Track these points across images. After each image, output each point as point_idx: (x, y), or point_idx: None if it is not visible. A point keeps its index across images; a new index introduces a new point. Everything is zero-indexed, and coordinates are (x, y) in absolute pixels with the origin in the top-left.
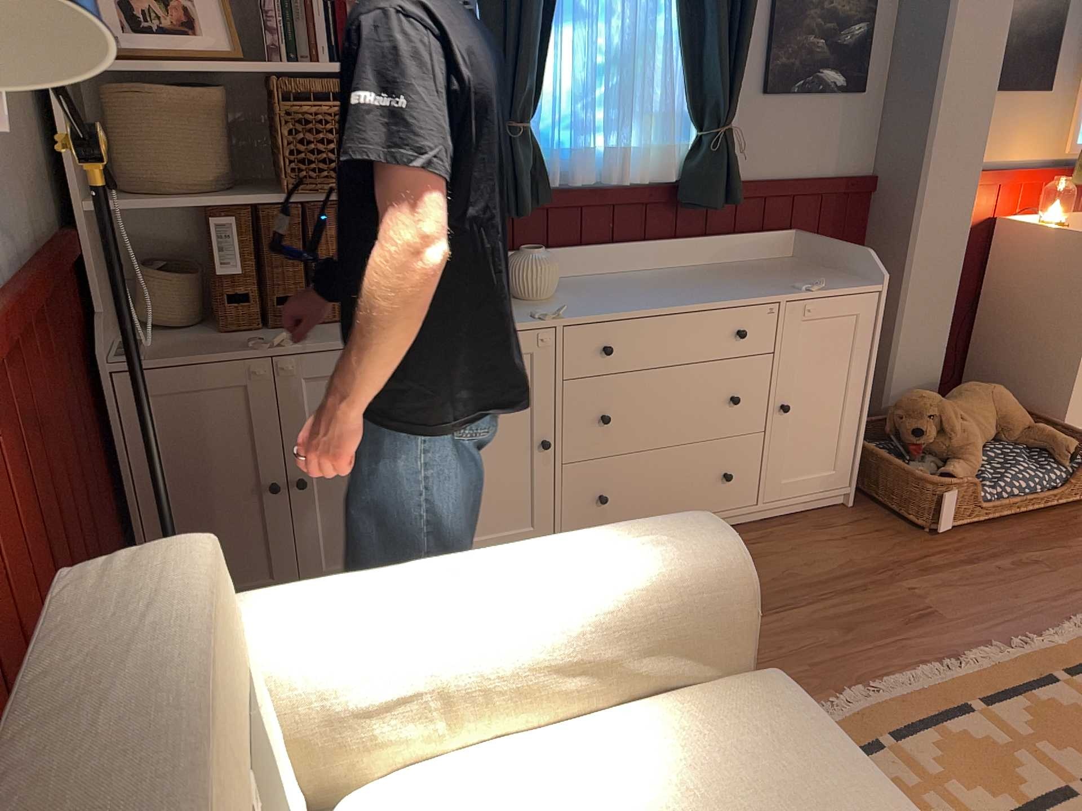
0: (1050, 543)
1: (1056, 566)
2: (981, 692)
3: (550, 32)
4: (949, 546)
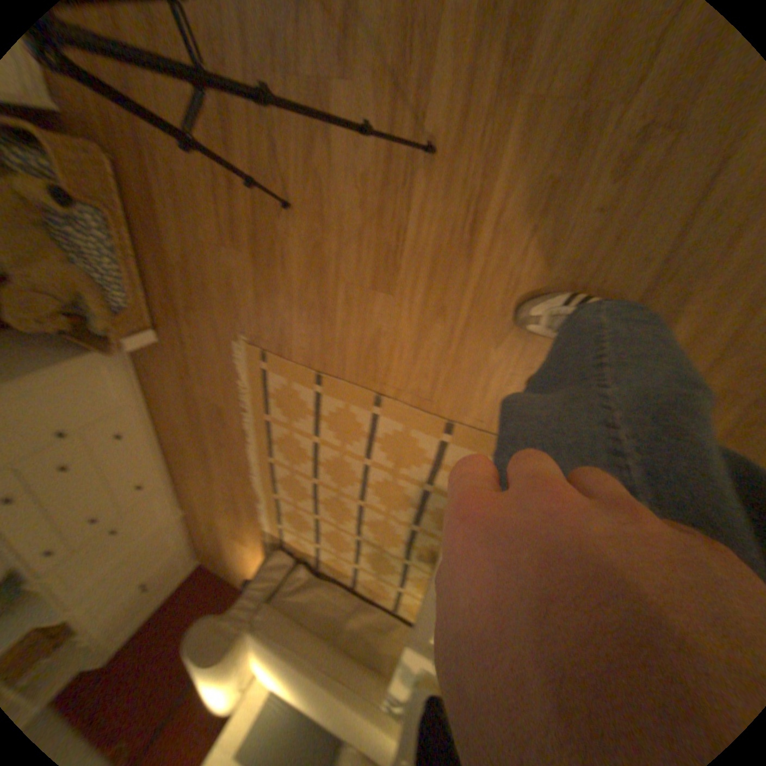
0: (162, 271)
1: (187, 302)
2: (261, 449)
3: None
4: (163, 335)
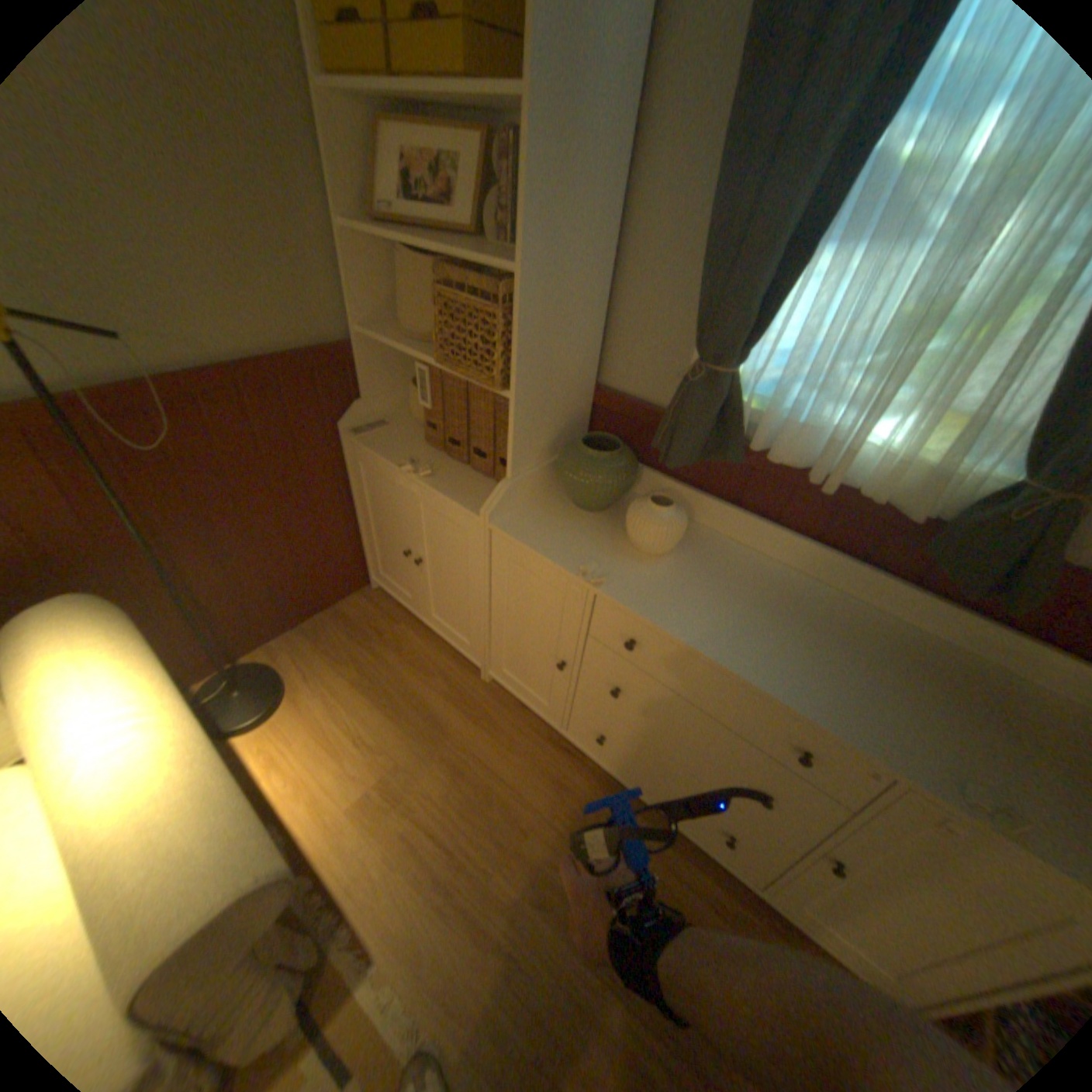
0: None
1: None
2: None
3: (820, 253)
4: None
